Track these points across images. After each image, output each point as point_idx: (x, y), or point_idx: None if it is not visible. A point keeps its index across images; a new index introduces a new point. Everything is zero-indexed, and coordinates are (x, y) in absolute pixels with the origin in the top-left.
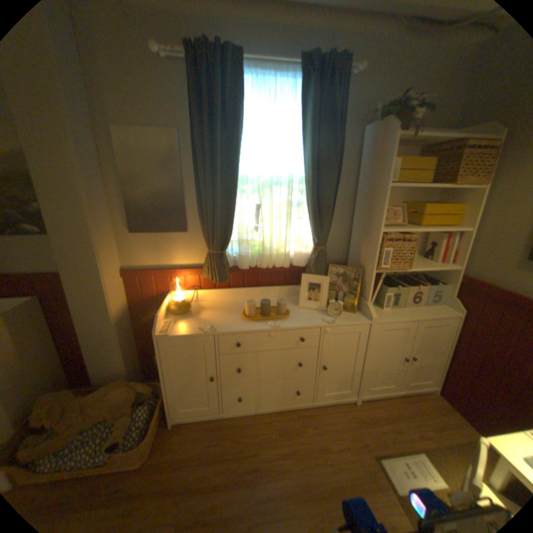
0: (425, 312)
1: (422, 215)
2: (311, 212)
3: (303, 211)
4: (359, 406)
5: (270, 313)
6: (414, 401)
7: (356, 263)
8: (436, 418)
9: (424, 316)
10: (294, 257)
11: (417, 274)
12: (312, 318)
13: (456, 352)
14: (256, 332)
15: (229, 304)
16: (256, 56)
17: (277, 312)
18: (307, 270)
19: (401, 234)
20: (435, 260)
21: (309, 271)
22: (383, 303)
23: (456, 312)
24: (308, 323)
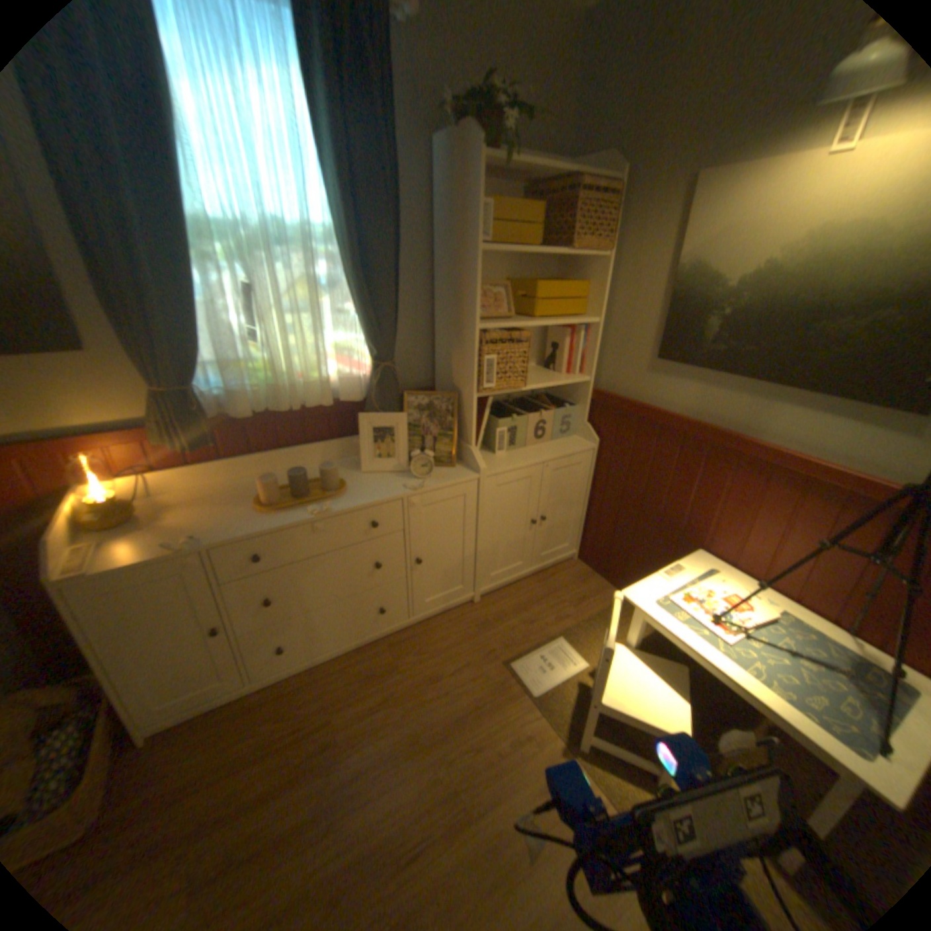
0: (550, 449)
1: (534, 300)
2: (358, 298)
3: (344, 298)
4: (477, 603)
5: (311, 492)
6: (548, 576)
7: (449, 387)
8: (574, 589)
9: (549, 455)
10: (342, 386)
11: (538, 396)
12: (388, 487)
13: (591, 497)
14: (287, 528)
15: (226, 490)
16: None
17: (324, 487)
18: (368, 407)
19: (508, 333)
20: (558, 371)
21: (372, 408)
22: (494, 445)
23: (587, 444)
24: (381, 495)
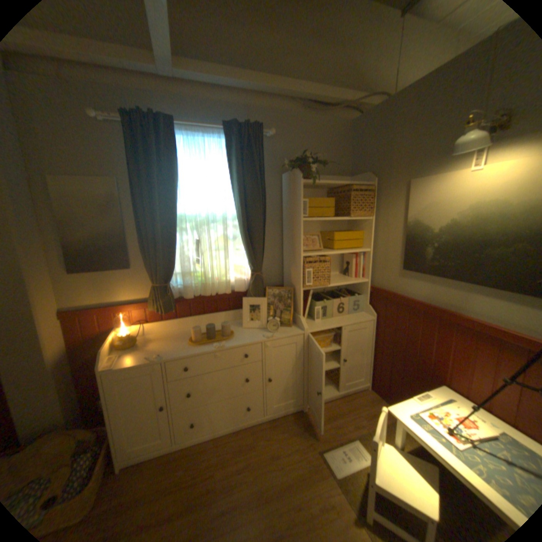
0: (347, 319)
1: (333, 241)
2: (245, 243)
3: (239, 243)
4: (306, 412)
5: (216, 337)
6: (351, 399)
7: (289, 284)
8: (368, 409)
9: (346, 322)
10: (236, 284)
11: (341, 289)
12: (254, 336)
13: (375, 349)
14: (202, 354)
15: (177, 334)
16: (185, 122)
17: (222, 334)
18: (248, 294)
19: (320, 257)
20: (350, 276)
21: (249, 295)
22: (314, 316)
23: (370, 316)
24: (250, 340)
